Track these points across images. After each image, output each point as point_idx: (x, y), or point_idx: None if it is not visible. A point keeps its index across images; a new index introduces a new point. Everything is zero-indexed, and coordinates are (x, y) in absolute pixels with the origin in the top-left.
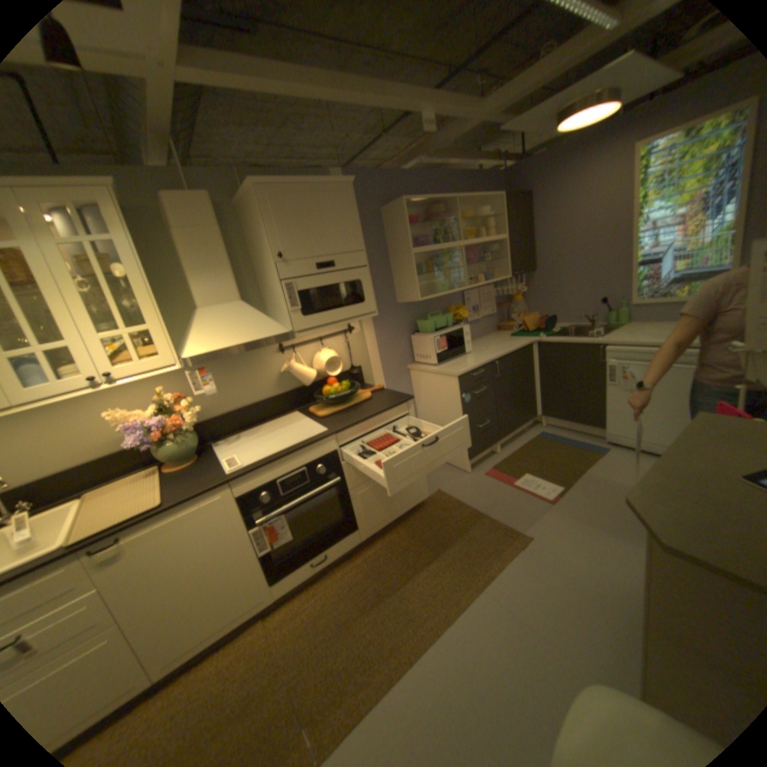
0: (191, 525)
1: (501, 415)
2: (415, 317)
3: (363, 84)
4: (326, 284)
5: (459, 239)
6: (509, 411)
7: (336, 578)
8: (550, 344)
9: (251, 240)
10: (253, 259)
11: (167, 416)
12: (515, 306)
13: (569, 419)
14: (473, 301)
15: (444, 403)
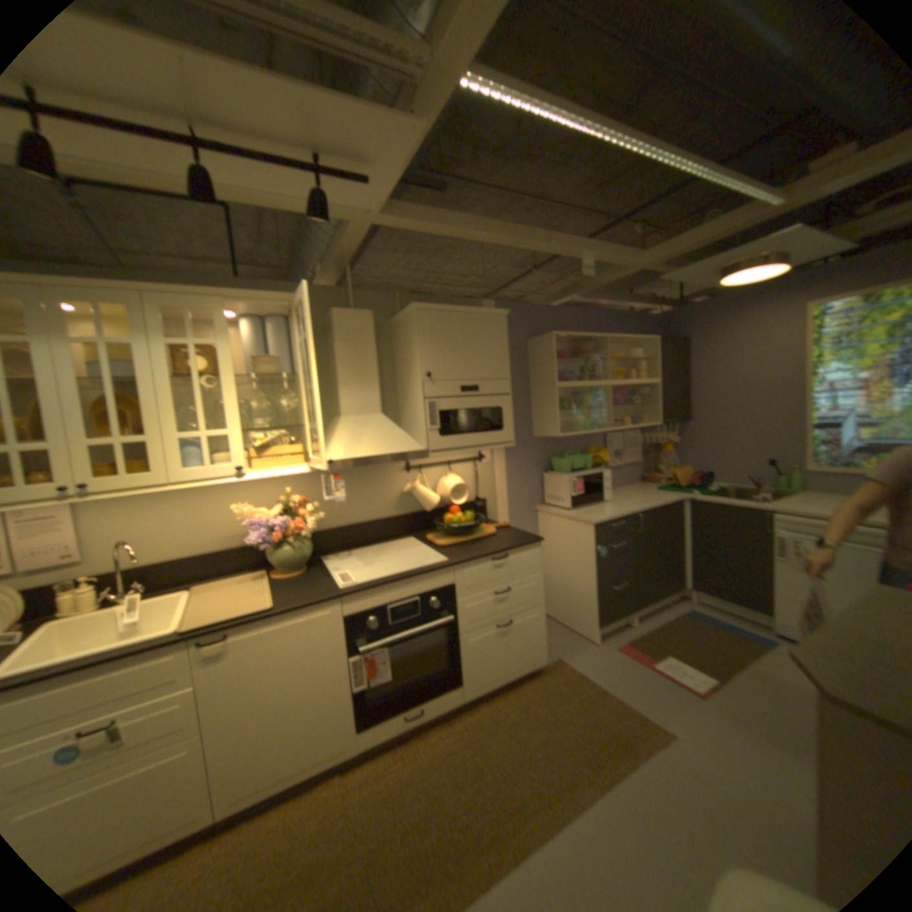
0: (295, 636)
1: (641, 580)
2: (550, 453)
3: (530, 234)
4: (466, 407)
5: (606, 378)
6: (650, 576)
7: (429, 741)
8: (705, 504)
9: (399, 358)
10: (397, 376)
11: (289, 517)
12: (664, 457)
13: (726, 598)
14: (615, 444)
15: (574, 554)
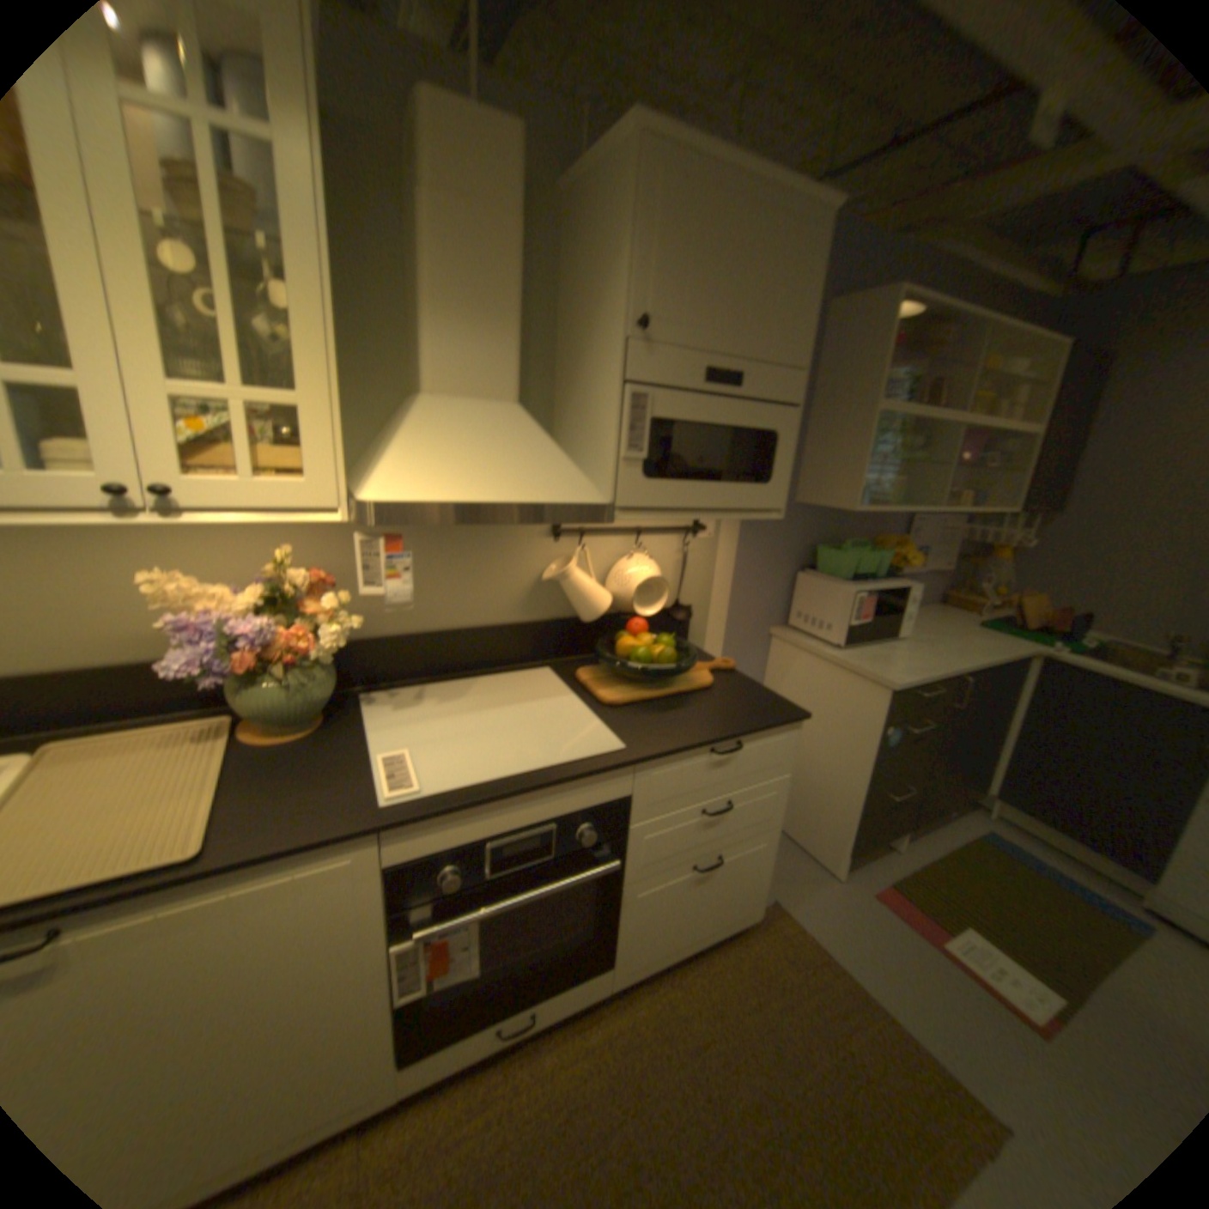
0: (260, 915)
1: (936, 784)
2: (818, 537)
3: None
4: (712, 419)
5: (963, 408)
6: (950, 778)
7: (541, 1069)
8: (1078, 671)
9: (577, 278)
10: (565, 323)
11: (285, 616)
12: (994, 568)
13: (1065, 829)
14: (925, 536)
15: (834, 728)
